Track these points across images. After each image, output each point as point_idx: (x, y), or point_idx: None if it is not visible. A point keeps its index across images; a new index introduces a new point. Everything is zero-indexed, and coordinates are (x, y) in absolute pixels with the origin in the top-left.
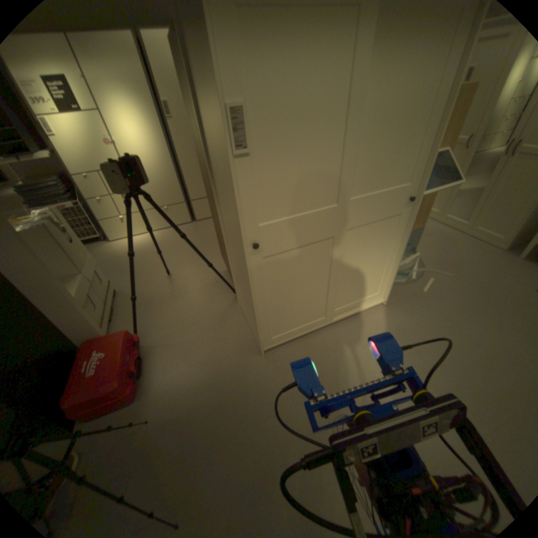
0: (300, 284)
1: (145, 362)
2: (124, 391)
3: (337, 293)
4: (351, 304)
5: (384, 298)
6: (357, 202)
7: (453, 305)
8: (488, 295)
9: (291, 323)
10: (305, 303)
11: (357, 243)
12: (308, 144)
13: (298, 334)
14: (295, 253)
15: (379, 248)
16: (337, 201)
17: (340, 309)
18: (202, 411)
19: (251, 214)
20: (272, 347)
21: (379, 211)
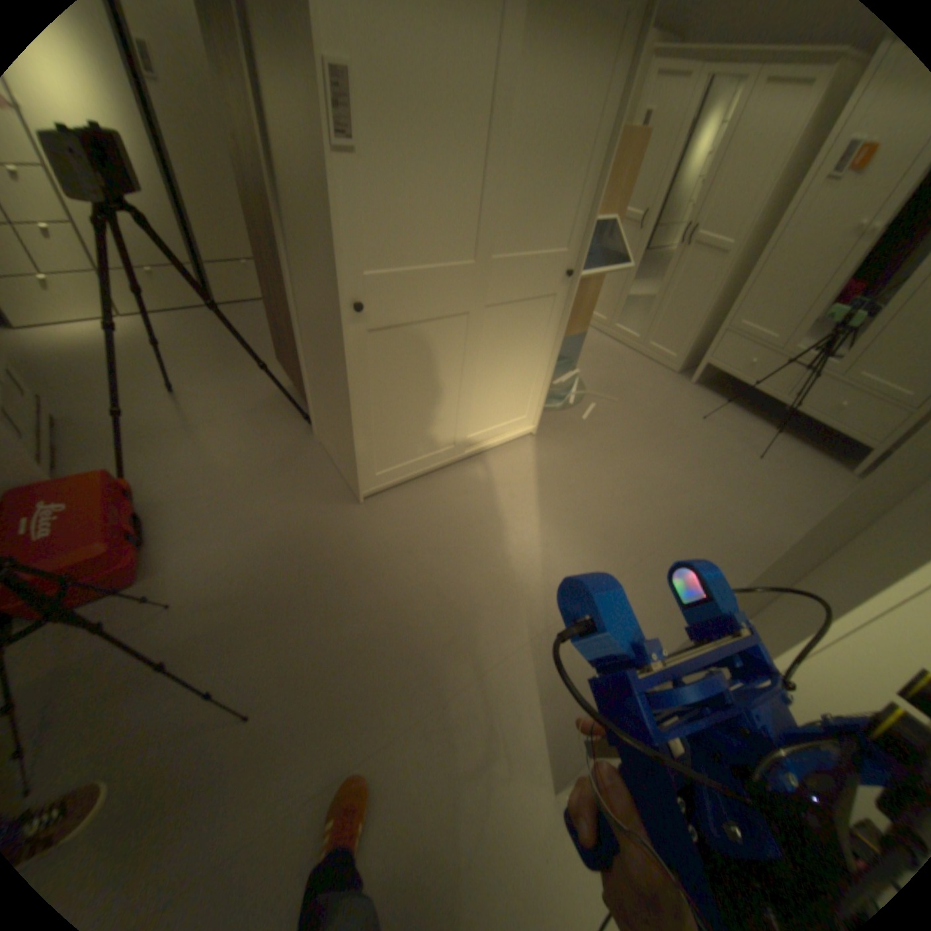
0: (421, 384)
1: (149, 525)
2: (122, 557)
3: (472, 408)
4: (491, 430)
5: (533, 424)
6: (501, 264)
7: (615, 434)
8: (654, 423)
9: (407, 449)
10: (427, 418)
11: (500, 331)
12: (439, 155)
13: (416, 469)
14: (415, 330)
15: (529, 343)
16: (475, 255)
17: (476, 435)
18: (269, 581)
19: (355, 252)
20: (376, 489)
21: (529, 284)
